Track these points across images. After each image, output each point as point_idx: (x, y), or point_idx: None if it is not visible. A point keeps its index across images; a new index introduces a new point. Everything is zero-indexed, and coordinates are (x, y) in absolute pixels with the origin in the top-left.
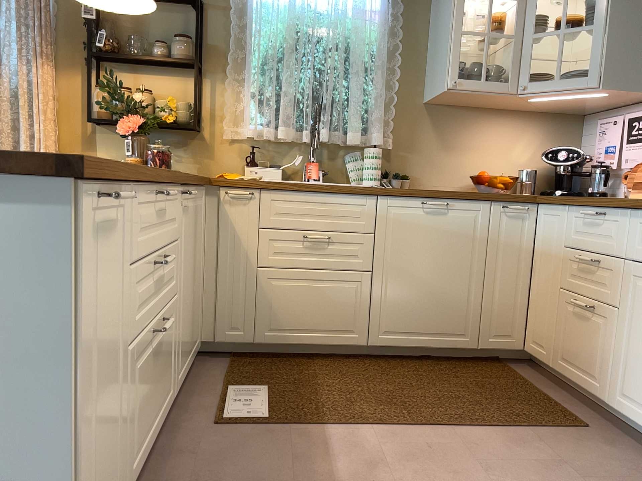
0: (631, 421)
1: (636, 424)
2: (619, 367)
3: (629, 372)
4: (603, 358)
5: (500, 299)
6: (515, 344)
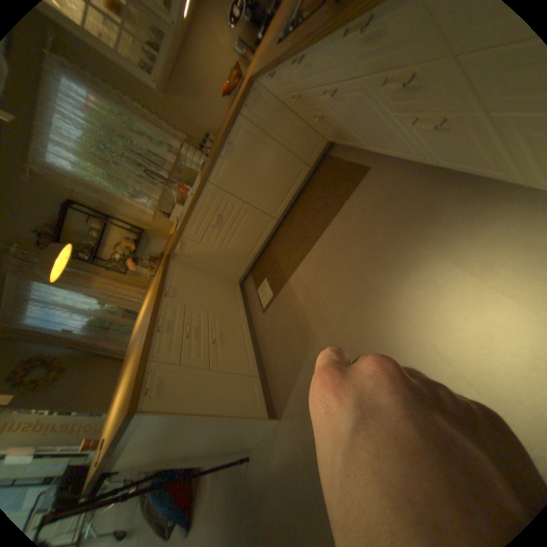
0: (380, 152)
1: (382, 152)
2: (355, 134)
3: (359, 135)
4: (348, 133)
5: (295, 140)
6: (322, 145)
